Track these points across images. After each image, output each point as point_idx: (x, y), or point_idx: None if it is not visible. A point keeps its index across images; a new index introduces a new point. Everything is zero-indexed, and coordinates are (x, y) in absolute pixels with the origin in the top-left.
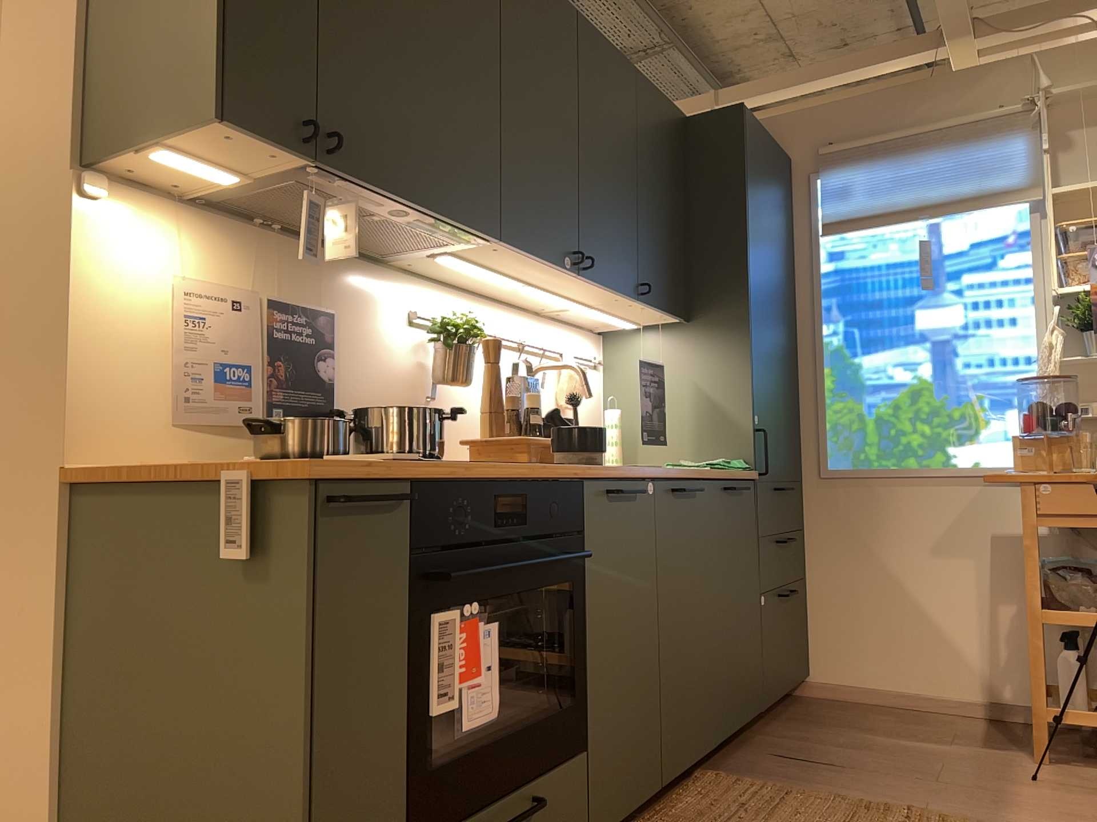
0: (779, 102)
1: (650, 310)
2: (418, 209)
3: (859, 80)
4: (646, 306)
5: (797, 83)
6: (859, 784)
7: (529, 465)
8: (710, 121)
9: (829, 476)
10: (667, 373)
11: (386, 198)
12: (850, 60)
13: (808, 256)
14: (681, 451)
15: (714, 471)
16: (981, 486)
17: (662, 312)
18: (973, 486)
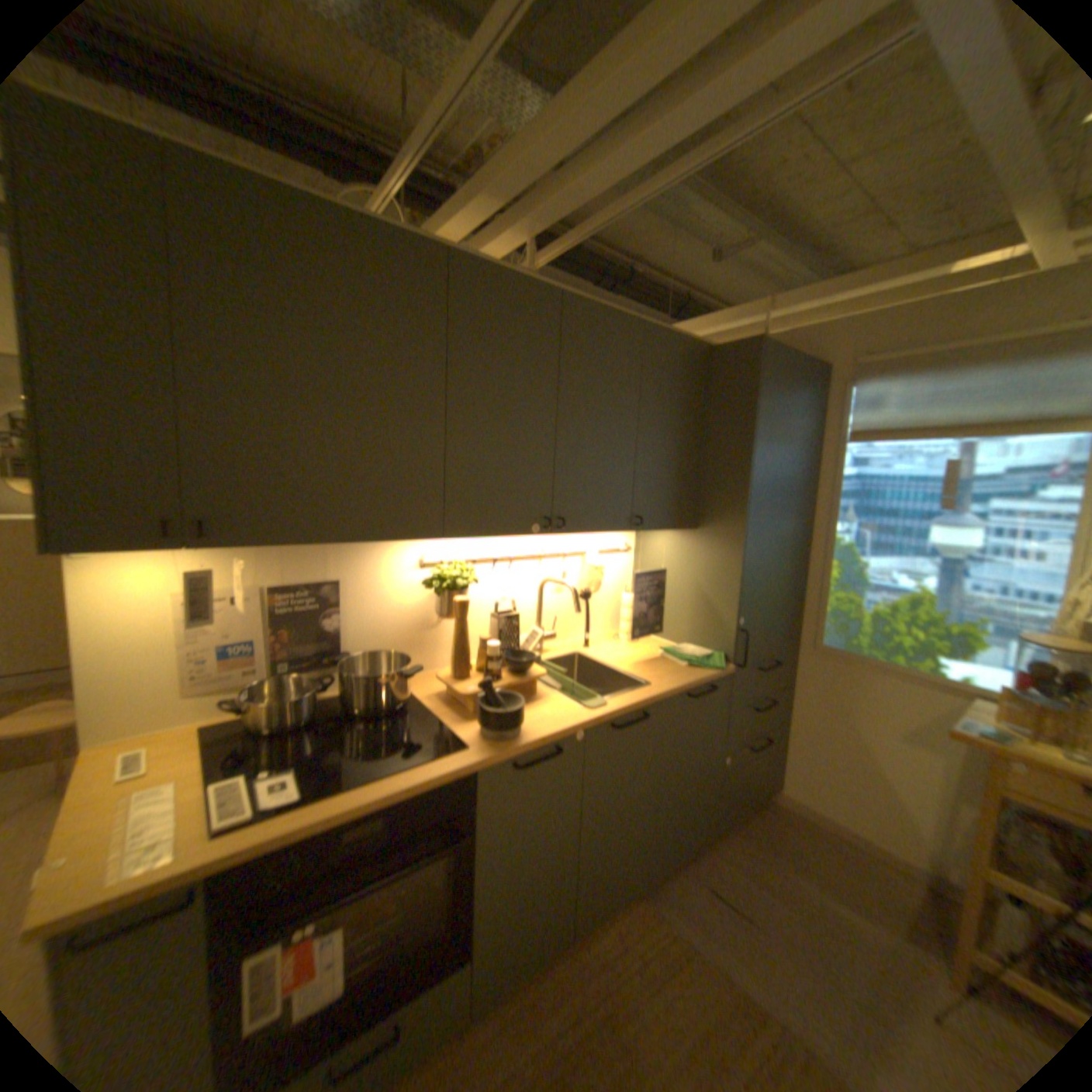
0: (833, 303)
1: (651, 529)
2: (336, 543)
3: (920, 279)
4: (642, 530)
5: (851, 285)
6: (758, 963)
7: (407, 776)
8: (732, 350)
9: (821, 650)
10: (675, 566)
11: (294, 544)
12: (910, 259)
13: (833, 457)
14: (679, 630)
15: (691, 665)
16: (967, 702)
17: (663, 530)
18: (958, 699)
